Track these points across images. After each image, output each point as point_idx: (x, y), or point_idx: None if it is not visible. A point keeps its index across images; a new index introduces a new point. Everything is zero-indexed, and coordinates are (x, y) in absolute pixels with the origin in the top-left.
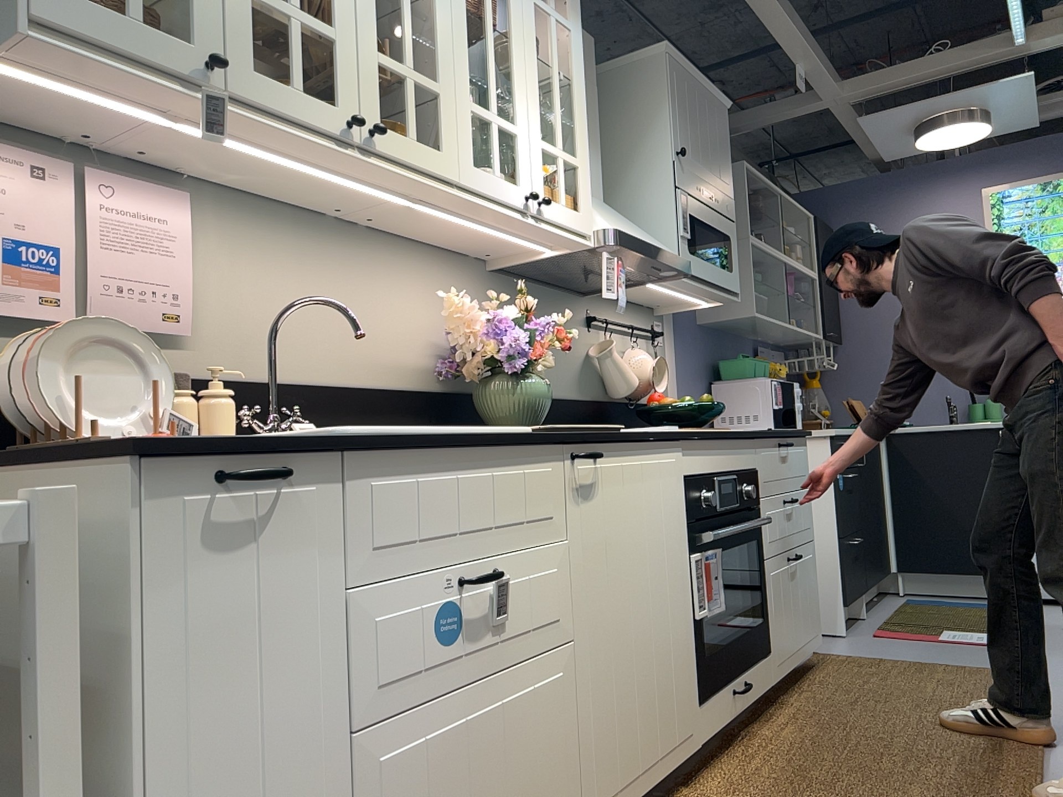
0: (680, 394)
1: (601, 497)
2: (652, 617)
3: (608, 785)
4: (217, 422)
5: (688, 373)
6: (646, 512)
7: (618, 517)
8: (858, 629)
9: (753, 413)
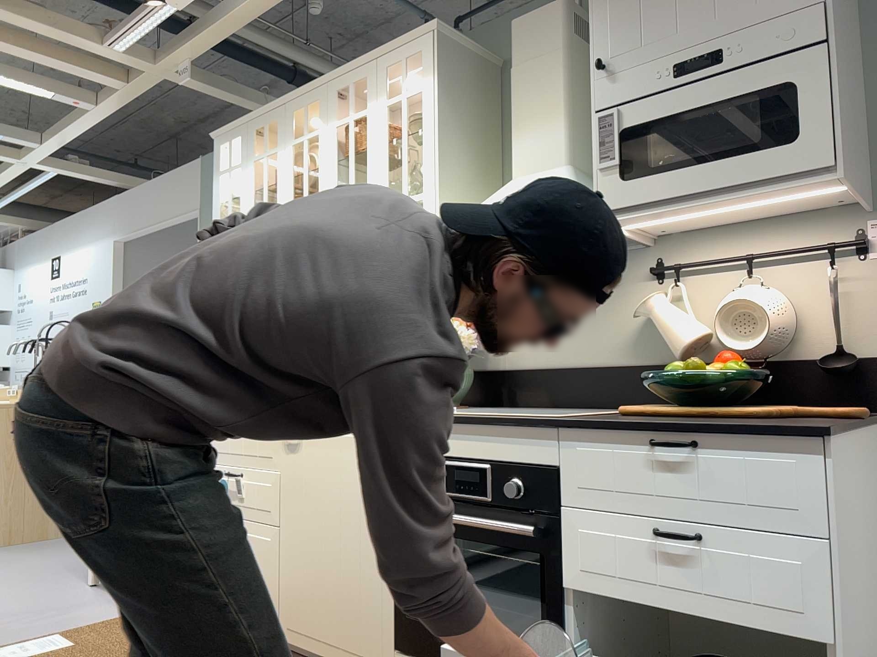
0: None
1: (302, 453)
2: (340, 547)
3: (295, 624)
4: None
5: None
6: (340, 471)
7: (314, 468)
8: None
9: None
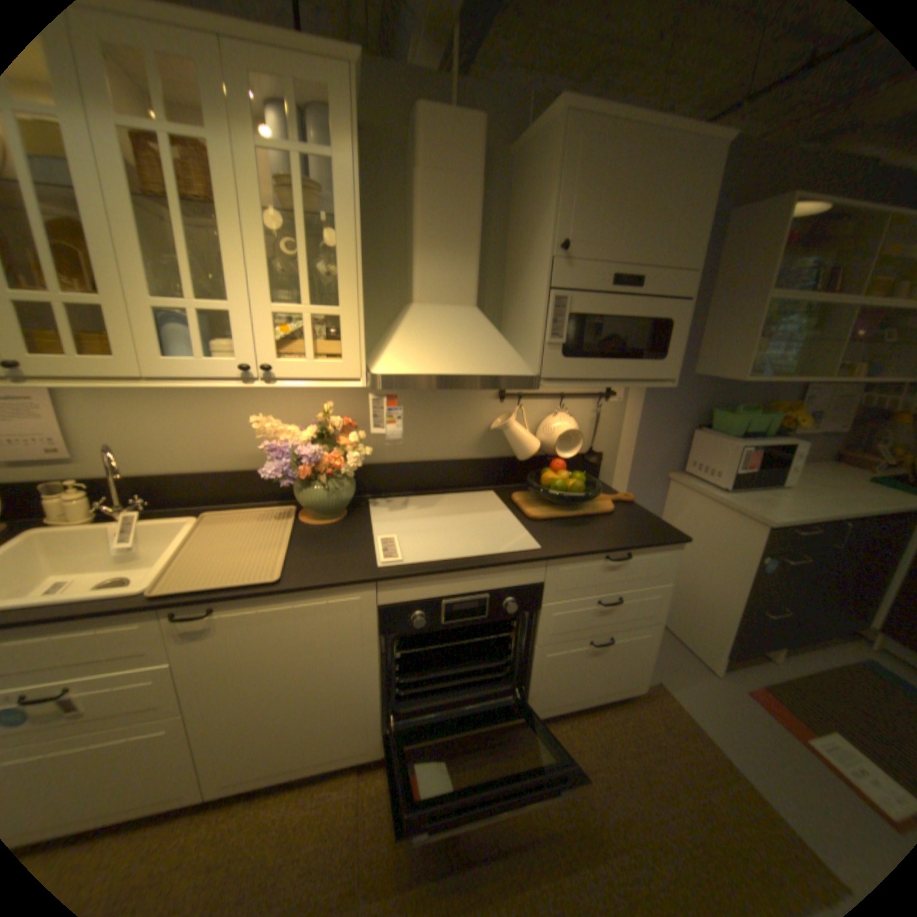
0: (636, 441)
1: (219, 636)
2: (305, 698)
3: (235, 779)
4: (70, 513)
5: (657, 422)
6: (298, 638)
7: (248, 646)
8: (745, 678)
9: (720, 468)
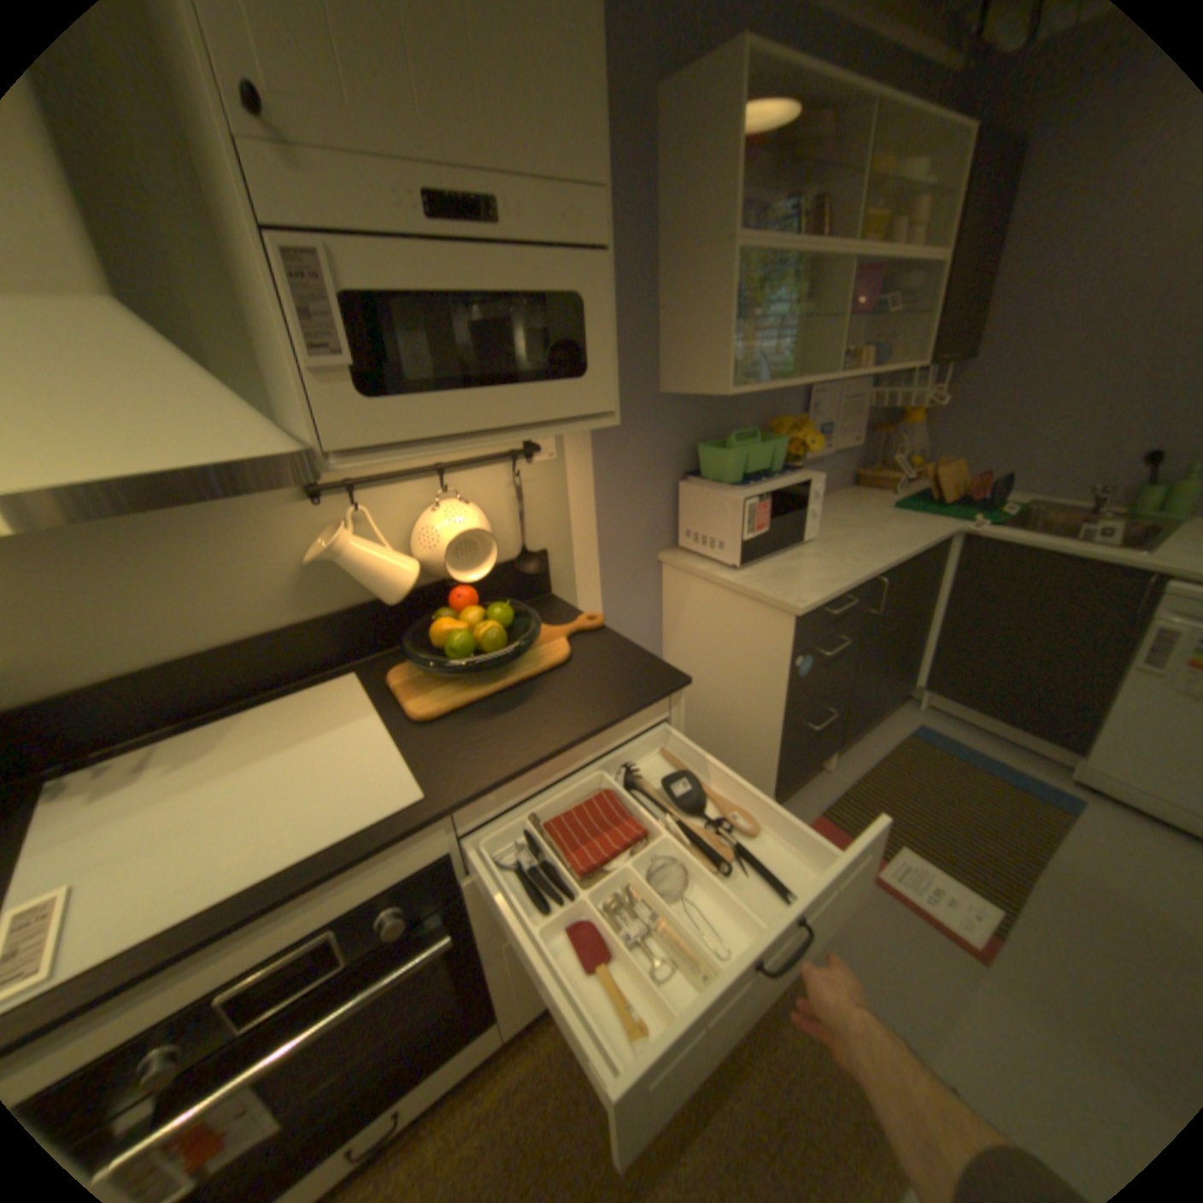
0: (596, 518)
1: None
2: None
3: None
4: None
5: (620, 481)
6: None
7: None
8: (797, 808)
9: (719, 534)
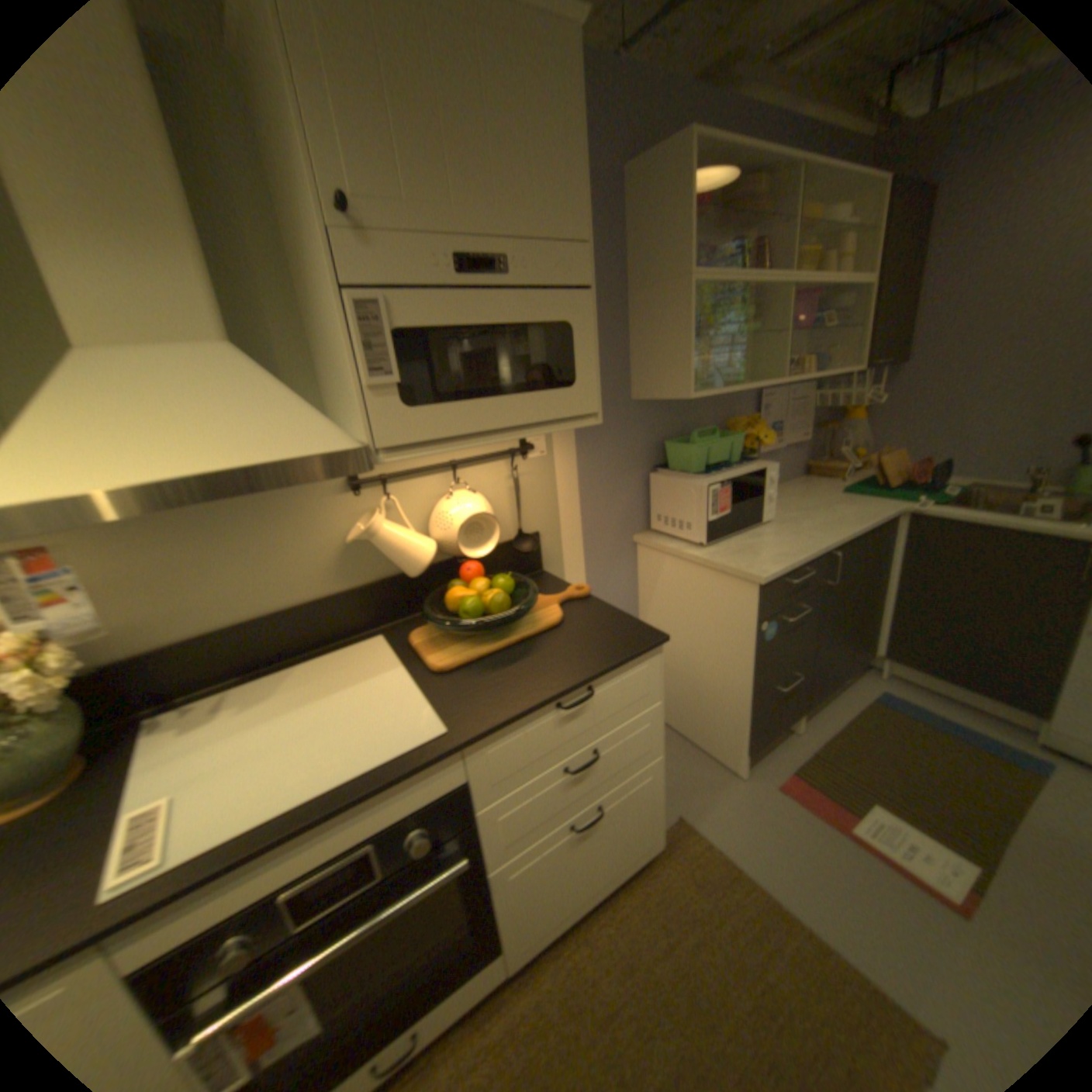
0: (579, 505)
1: None
2: None
3: None
4: None
5: (599, 474)
6: None
7: None
8: (770, 768)
9: (687, 517)
